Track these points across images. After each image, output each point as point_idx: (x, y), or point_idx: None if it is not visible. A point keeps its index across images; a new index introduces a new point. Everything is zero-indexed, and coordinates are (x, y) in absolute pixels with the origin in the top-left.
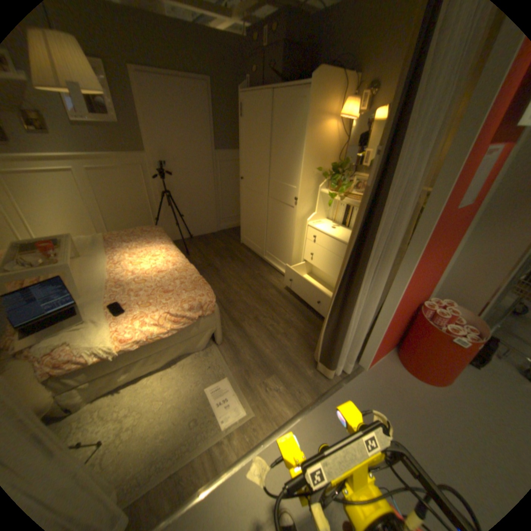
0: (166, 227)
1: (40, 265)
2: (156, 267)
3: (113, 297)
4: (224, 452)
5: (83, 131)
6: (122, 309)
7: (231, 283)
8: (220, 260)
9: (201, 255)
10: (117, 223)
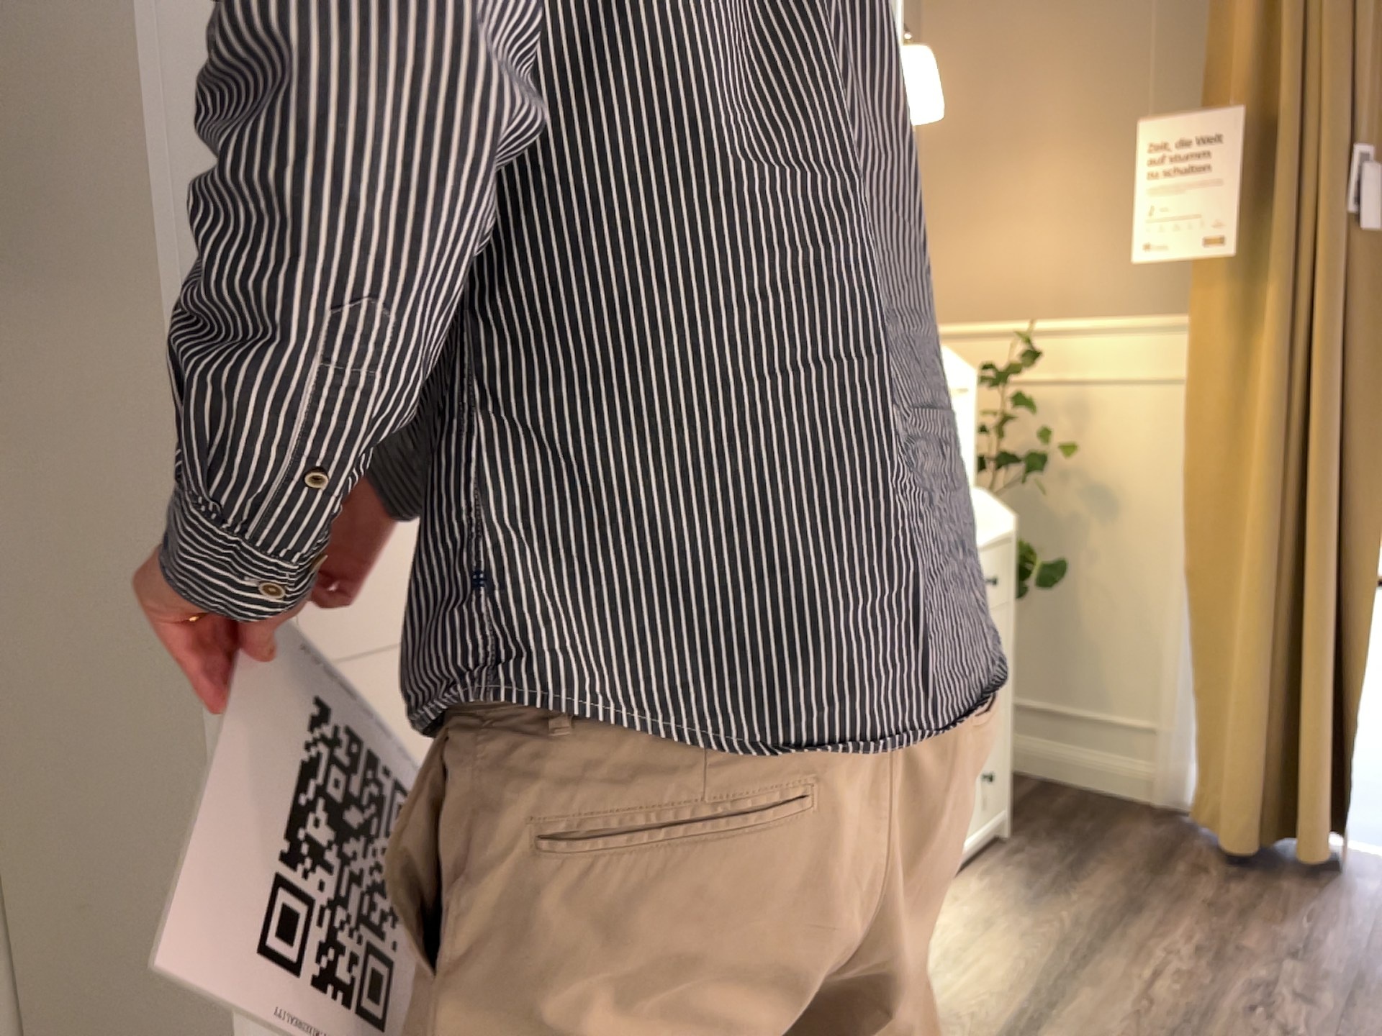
0: None
1: None
2: None
3: None
4: None
5: None
6: None
7: None
8: None
9: None
10: None
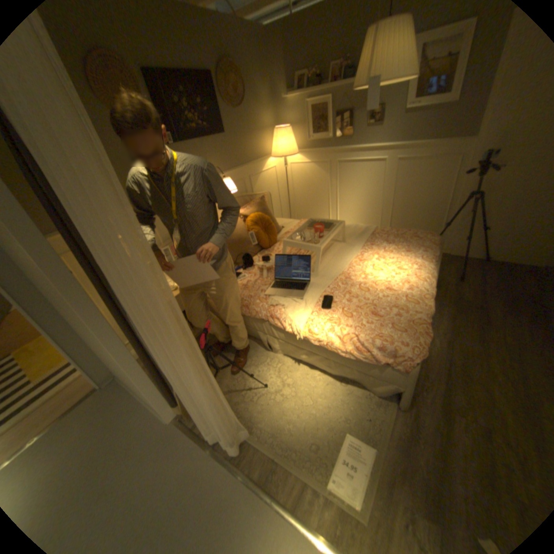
0: (457, 236)
1: (306, 242)
2: (389, 282)
3: (333, 291)
4: (311, 508)
5: (414, 118)
6: (329, 306)
7: (495, 355)
8: (508, 312)
9: (481, 290)
10: (402, 218)
